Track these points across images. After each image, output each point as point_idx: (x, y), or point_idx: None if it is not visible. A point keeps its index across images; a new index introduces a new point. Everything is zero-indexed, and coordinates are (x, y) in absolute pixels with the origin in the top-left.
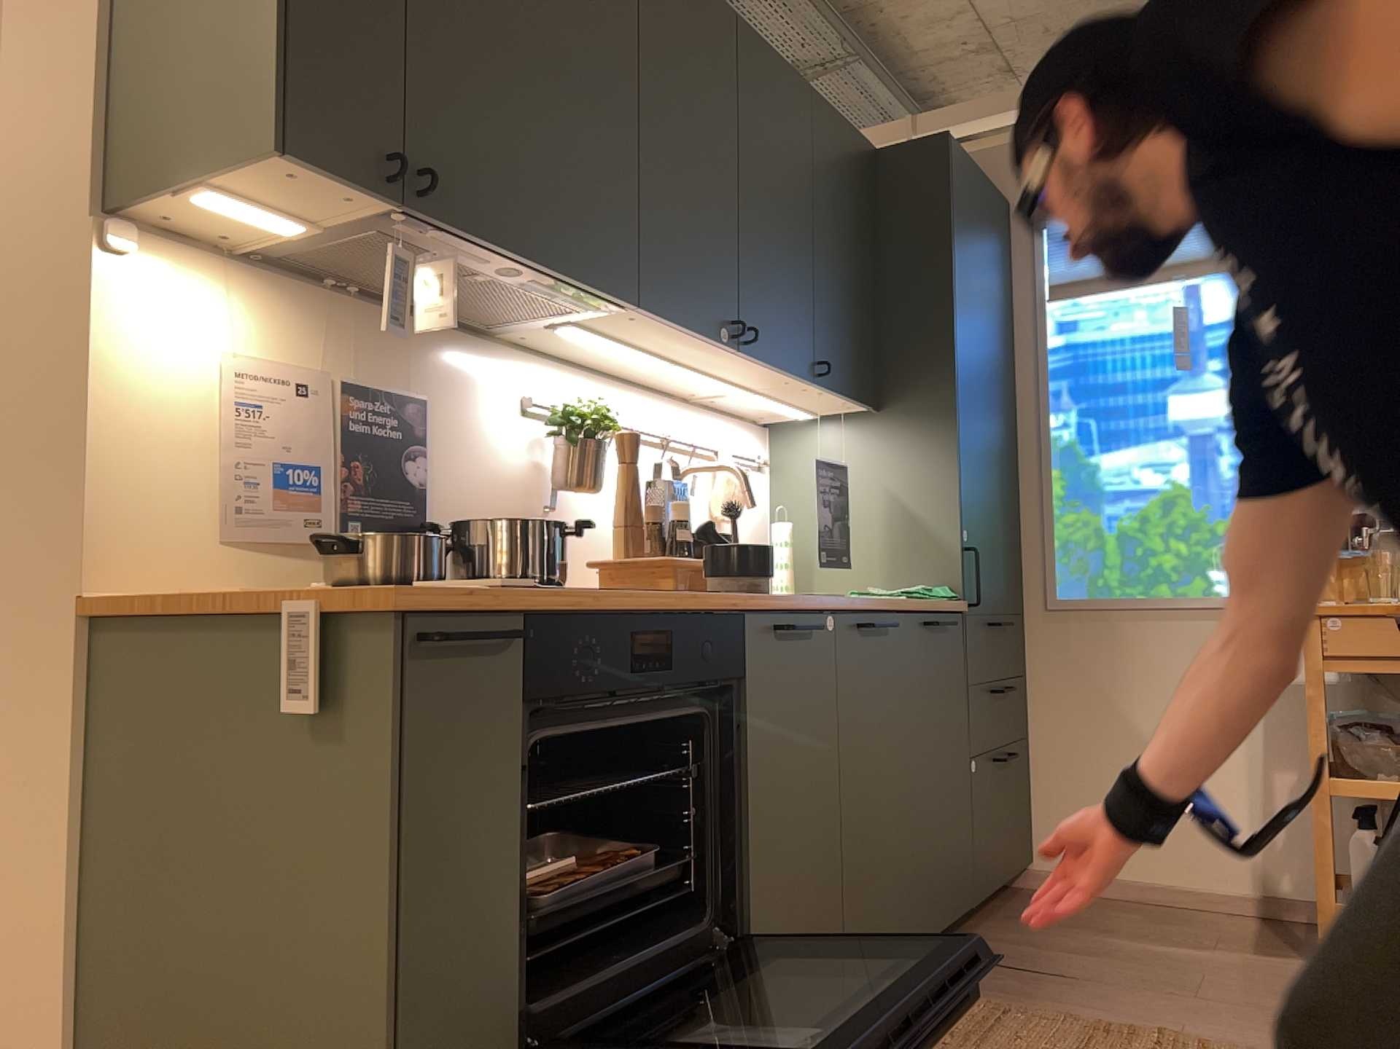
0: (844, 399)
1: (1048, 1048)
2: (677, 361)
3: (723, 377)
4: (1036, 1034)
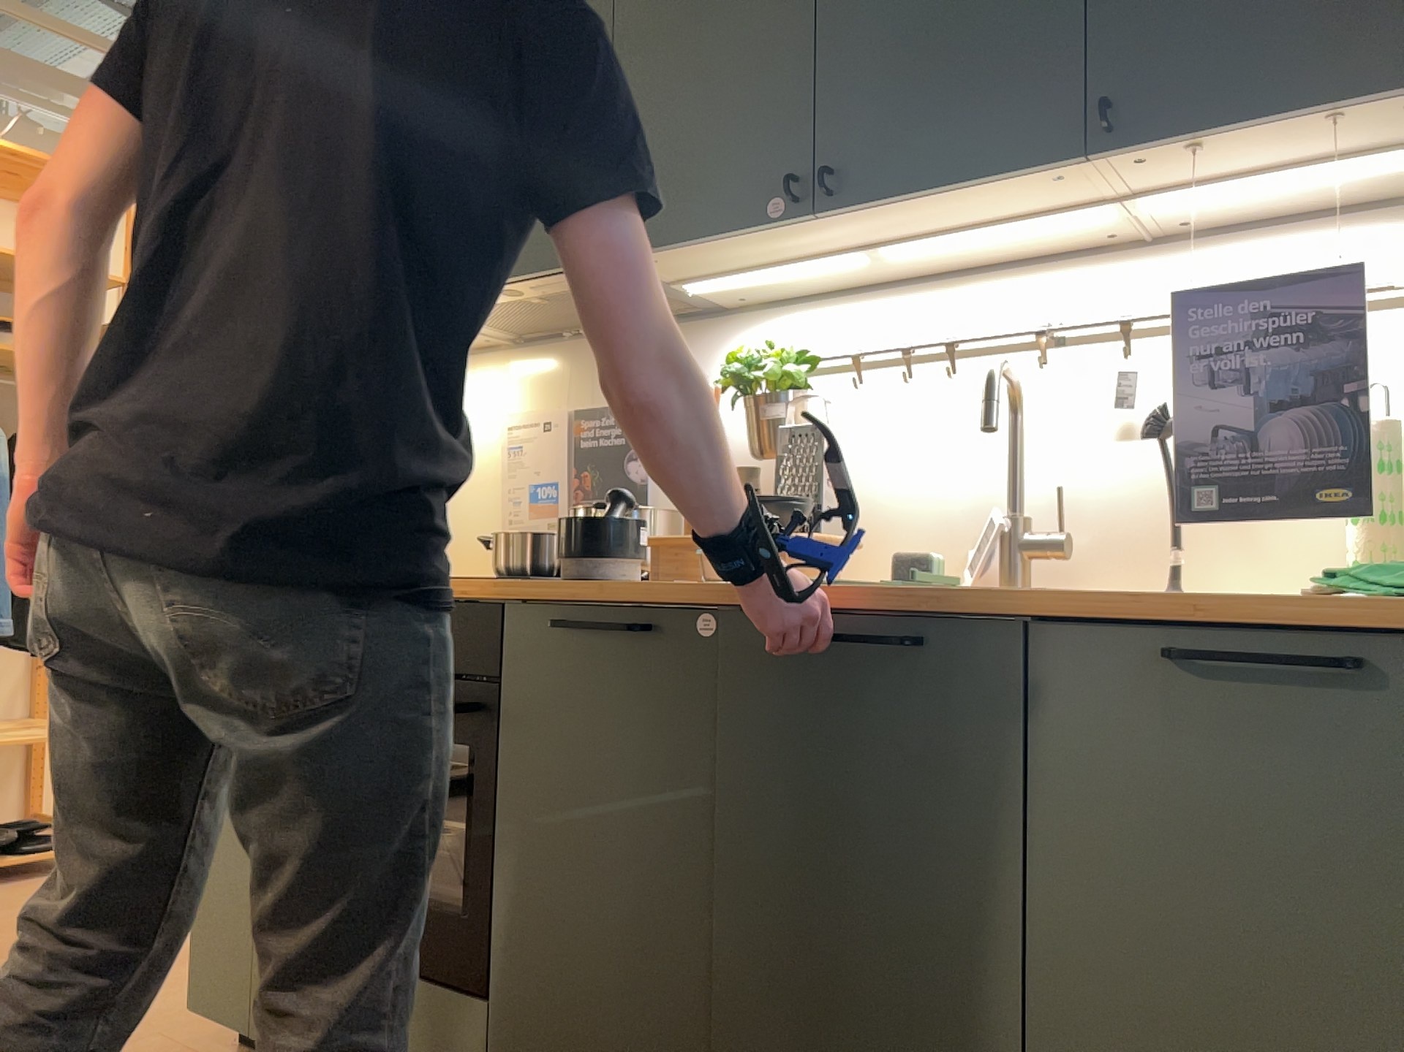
0: (1304, 122)
1: None
2: (866, 248)
3: (989, 225)
4: None
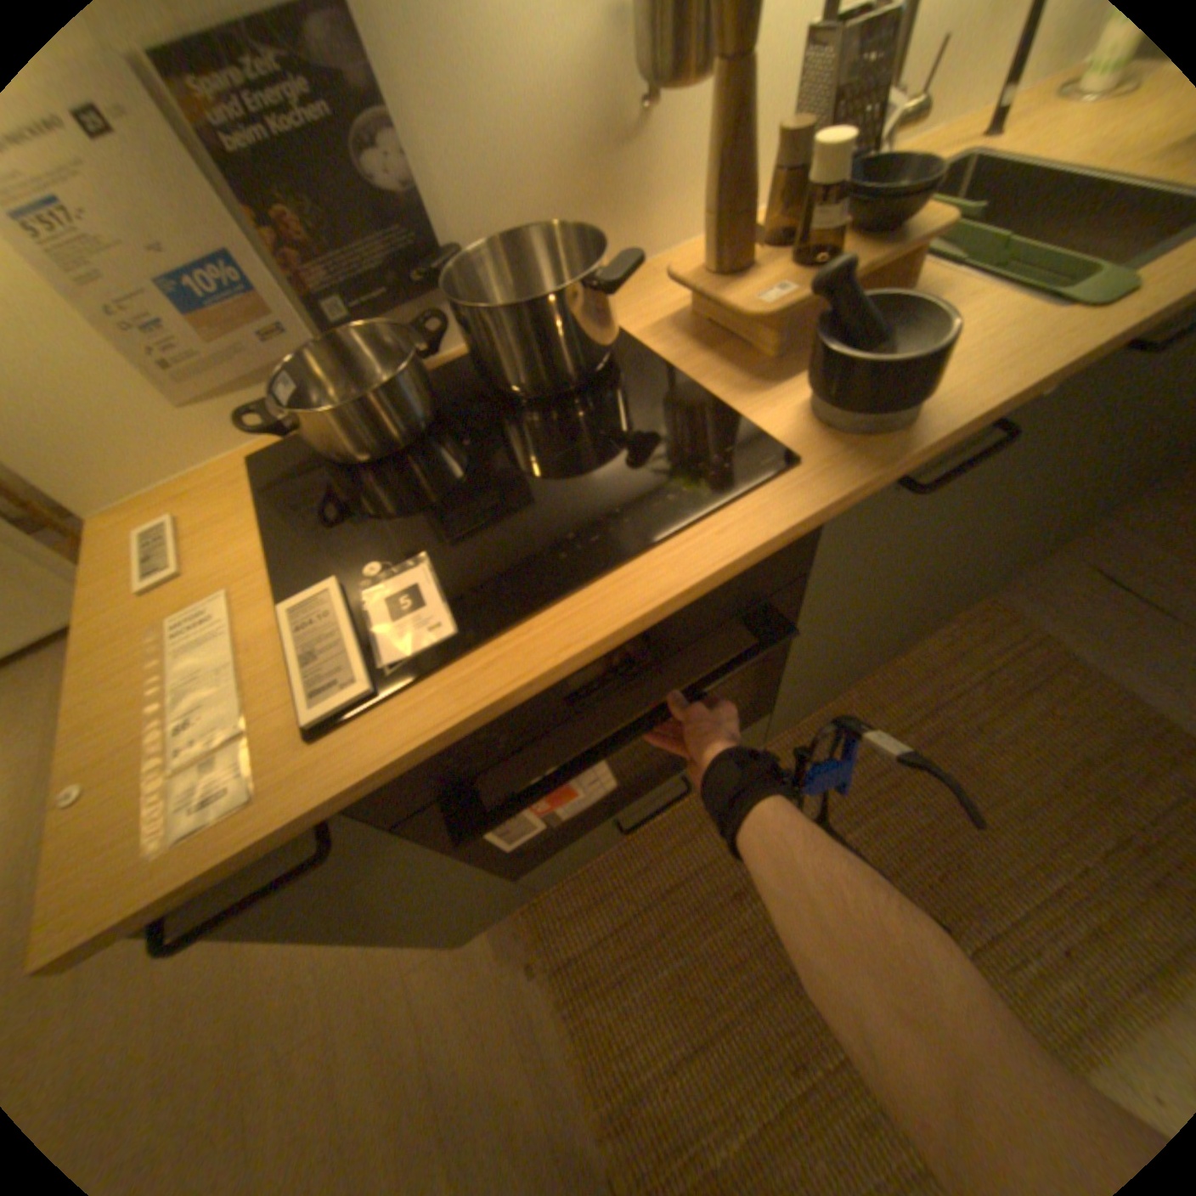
0: None
1: (1069, 740)
2: None
3: None
4: (1071, 713)
